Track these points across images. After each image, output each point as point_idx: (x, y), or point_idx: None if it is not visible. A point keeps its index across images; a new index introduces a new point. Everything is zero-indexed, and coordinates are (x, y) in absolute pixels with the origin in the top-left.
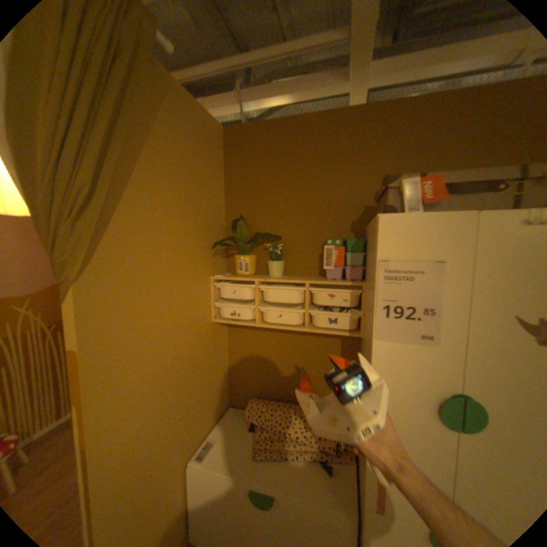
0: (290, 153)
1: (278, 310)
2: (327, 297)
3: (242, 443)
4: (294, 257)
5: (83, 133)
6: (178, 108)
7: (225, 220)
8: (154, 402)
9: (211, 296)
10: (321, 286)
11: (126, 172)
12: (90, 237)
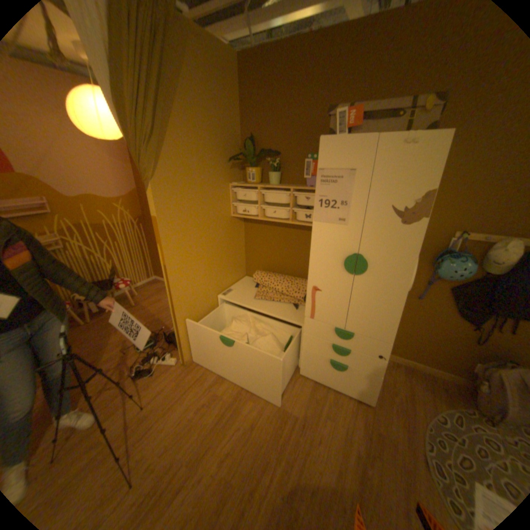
0: (288, 76)
1: (272, 209)
2: (303, 199)
3: (249, 291)
4: (288, 169)
5: (144, 93)
6: (196, 49)
7: (240, 139)
8: (196, 255)
9: (229, 198)
10: (300, 191)
11: (167, 111)
12: (154, 155)
